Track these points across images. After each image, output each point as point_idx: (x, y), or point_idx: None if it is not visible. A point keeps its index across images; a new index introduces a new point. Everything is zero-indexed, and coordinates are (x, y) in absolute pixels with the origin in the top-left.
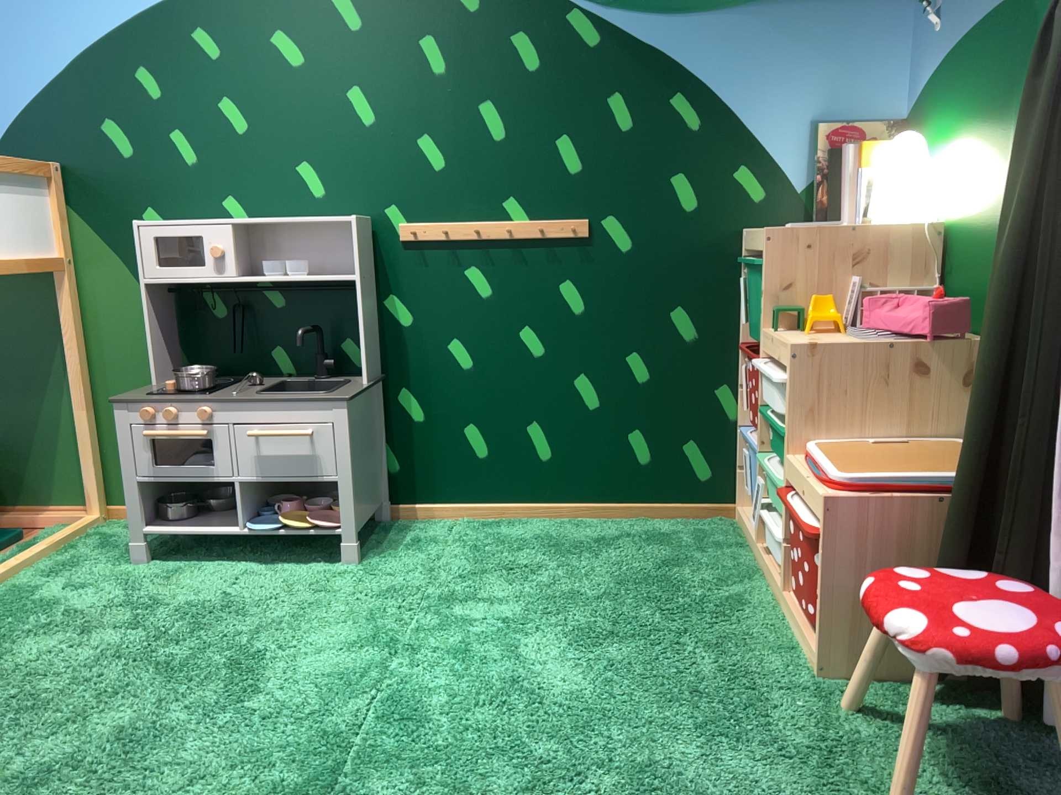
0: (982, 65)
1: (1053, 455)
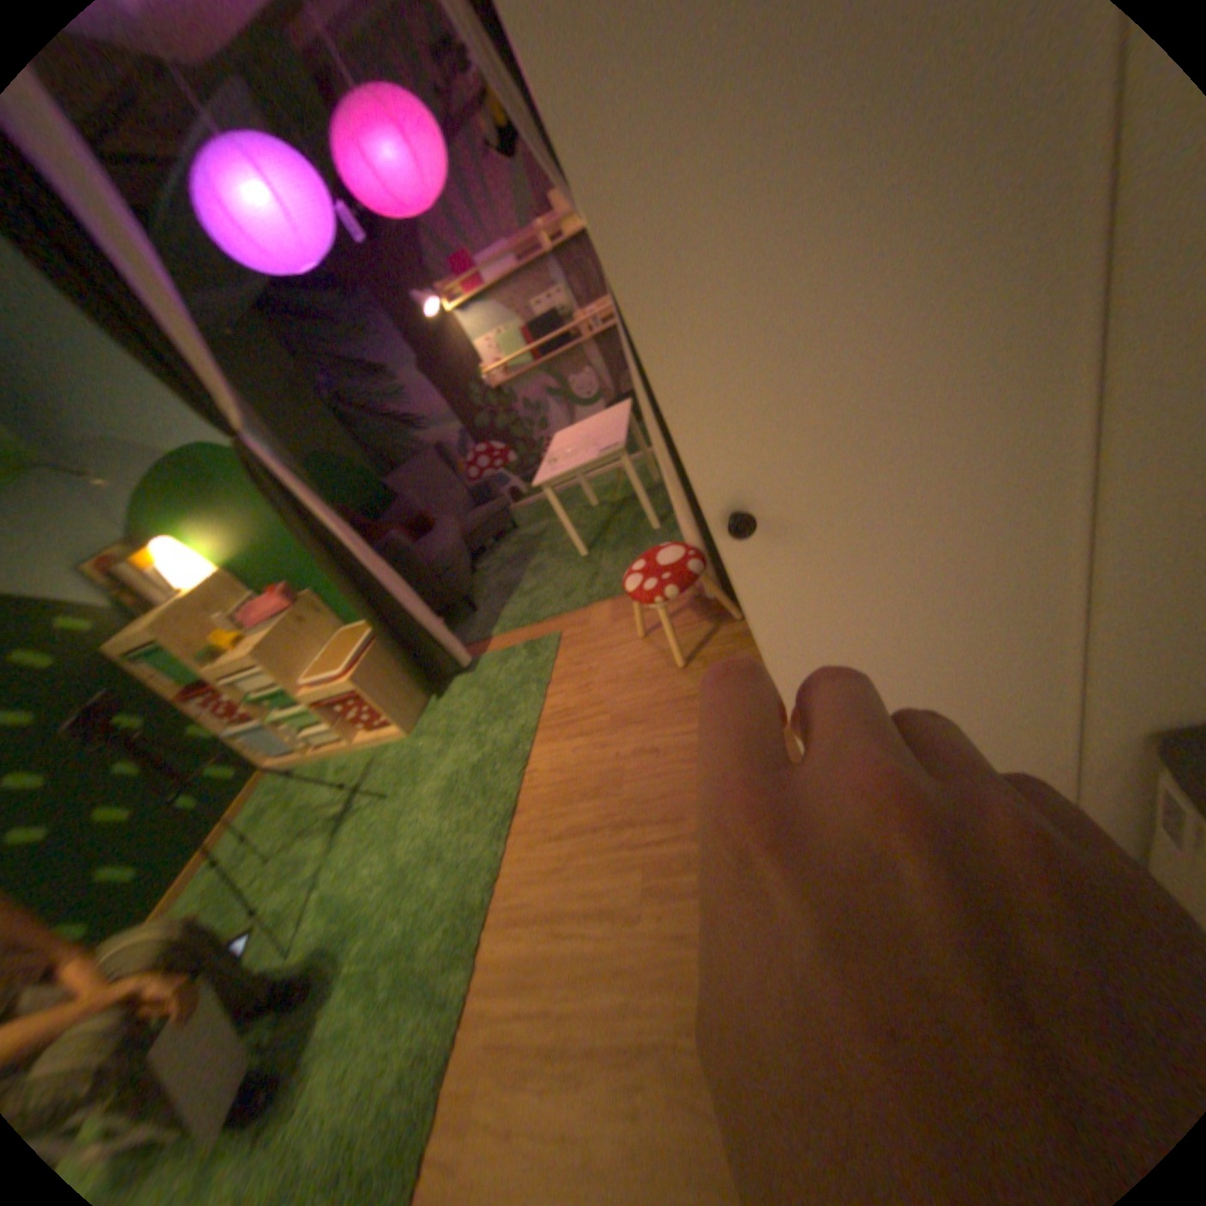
0: (172, 490)
1: (392, 596)
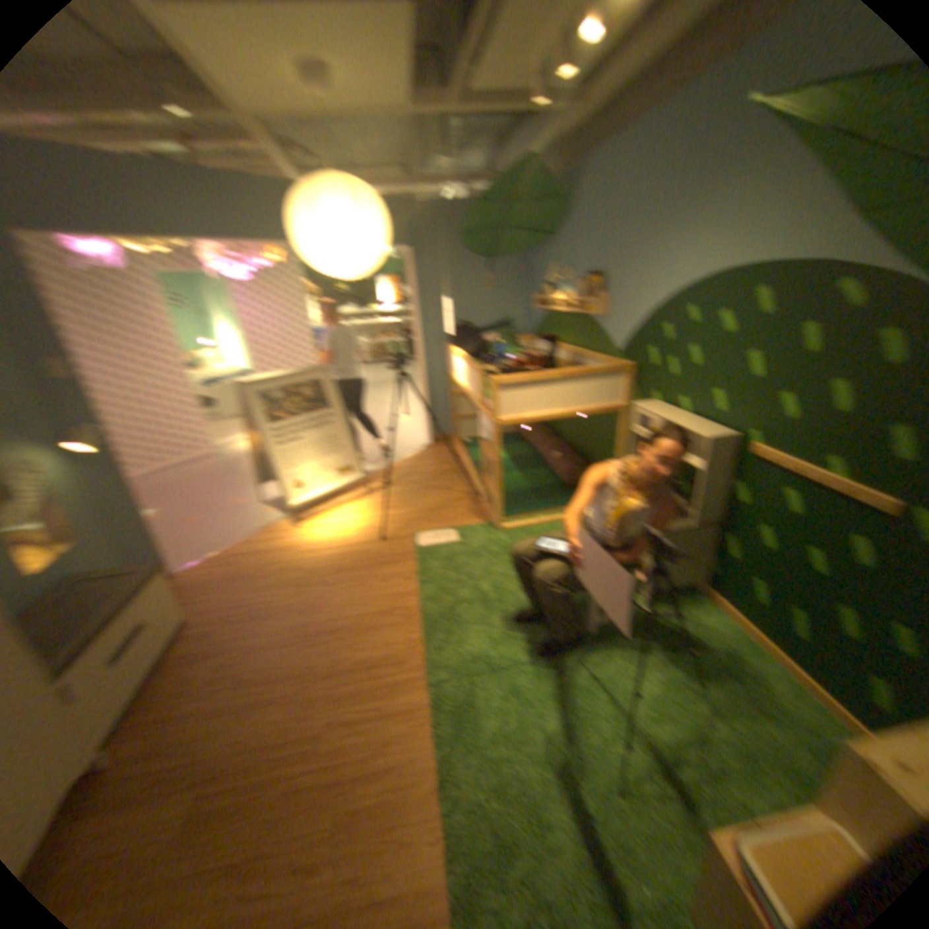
0: None
1: None
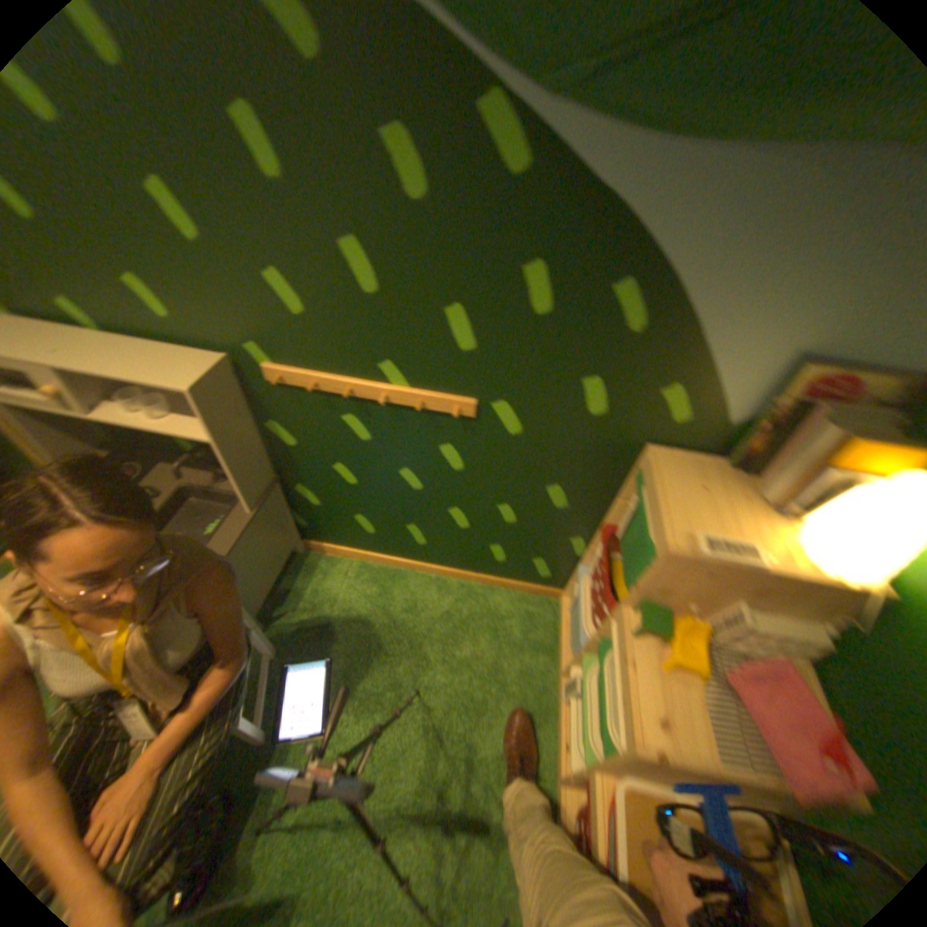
0: None
1: None
